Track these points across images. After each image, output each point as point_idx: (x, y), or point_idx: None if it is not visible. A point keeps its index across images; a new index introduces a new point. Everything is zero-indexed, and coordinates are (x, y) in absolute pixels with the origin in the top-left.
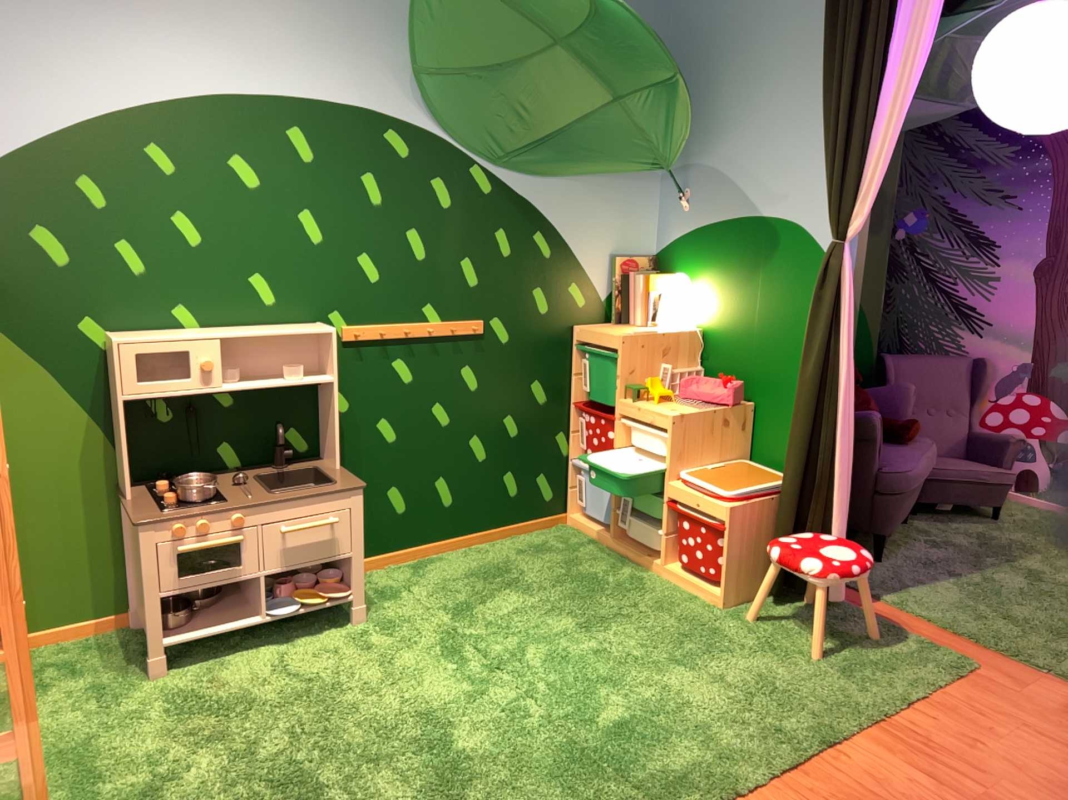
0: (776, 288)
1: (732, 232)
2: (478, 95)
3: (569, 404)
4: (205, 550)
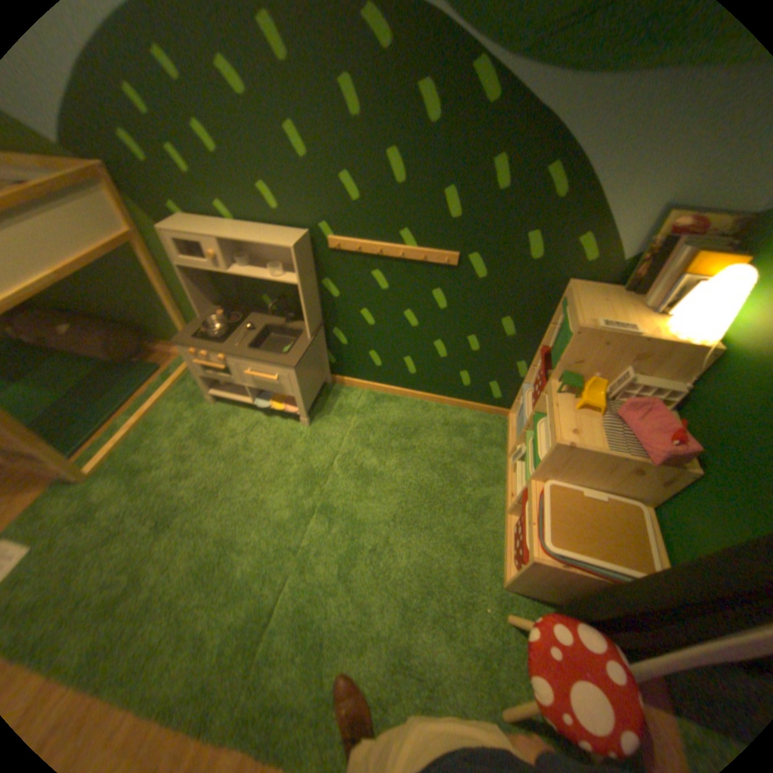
0: None
1: None
2: None
3: (538, 345)
4: (208, 366)
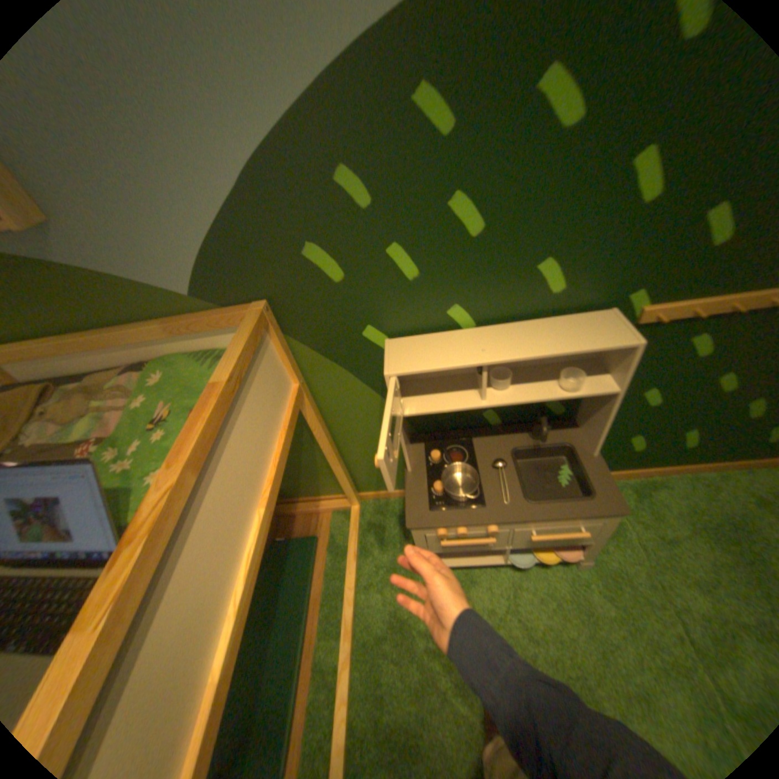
0: None
1: None
2: None
3: None
4: (463, 544)
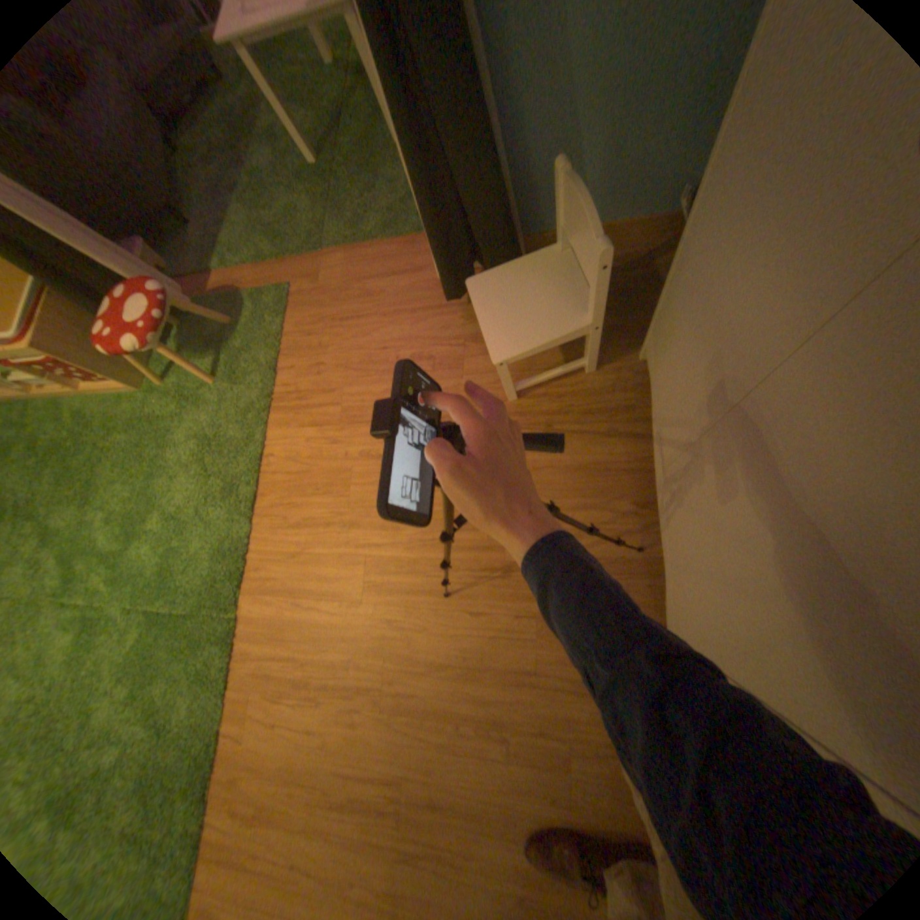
0: None
1: None
2: None
3: None
4: None
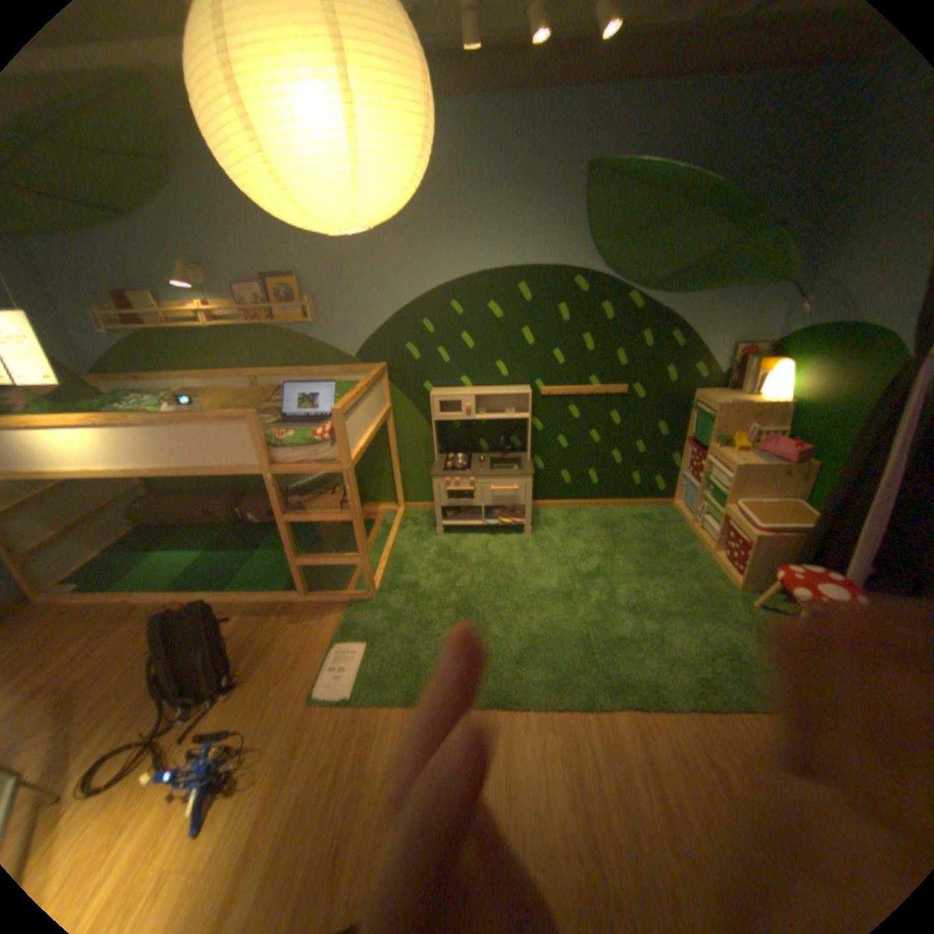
0: (861, 383)
1: (836, 333)
2: (634, 248)
3: (684, 438)
4: (457, 491)
